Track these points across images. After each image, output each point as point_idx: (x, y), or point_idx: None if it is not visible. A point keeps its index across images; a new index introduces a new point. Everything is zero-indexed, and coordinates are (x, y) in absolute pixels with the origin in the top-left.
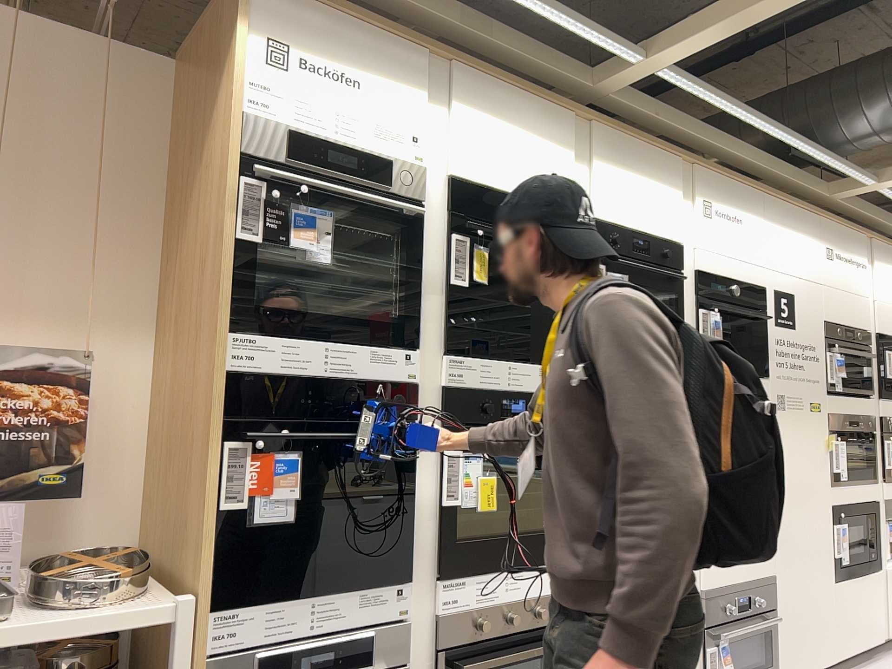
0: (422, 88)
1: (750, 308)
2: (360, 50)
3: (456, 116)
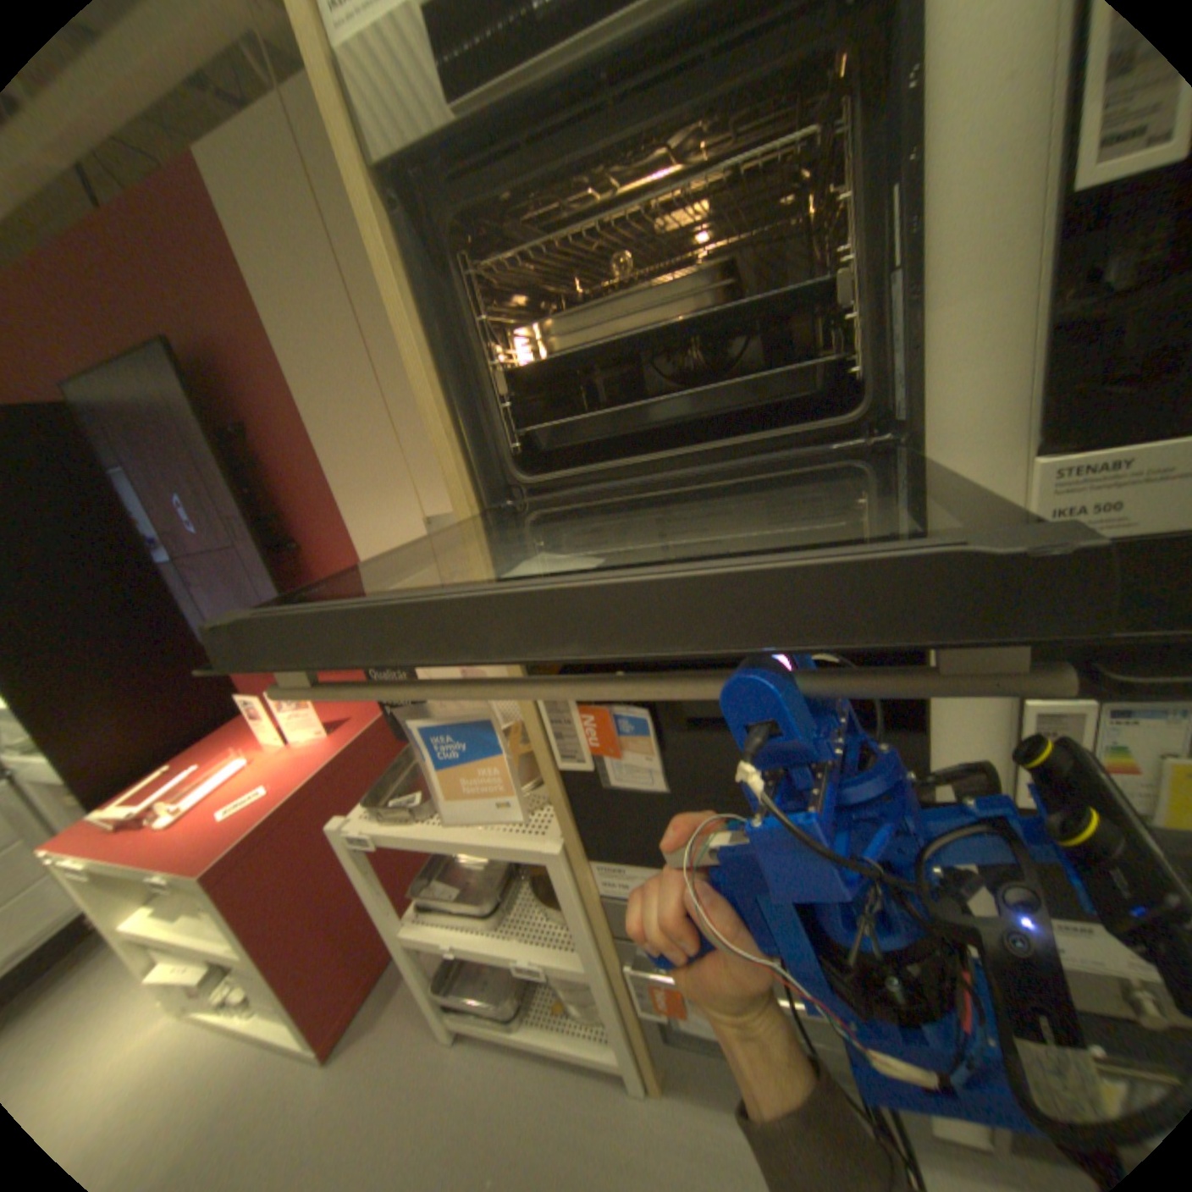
0: None
1: None
2: None
3: None
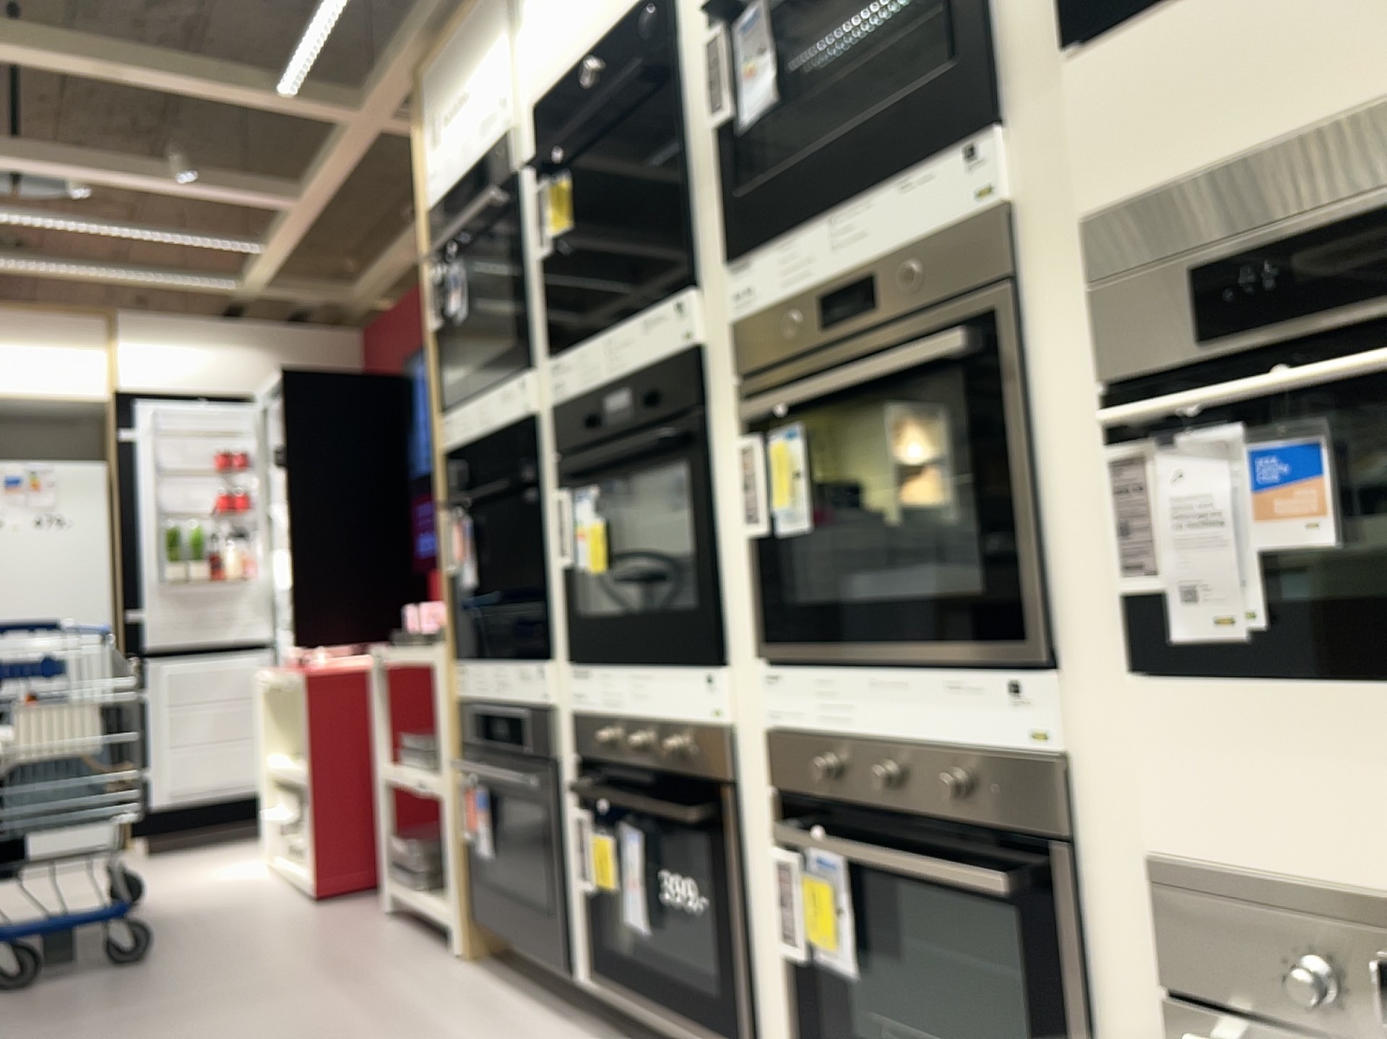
0: (498, 28)
1: None
2: (462, 53)
3: (524, 18)
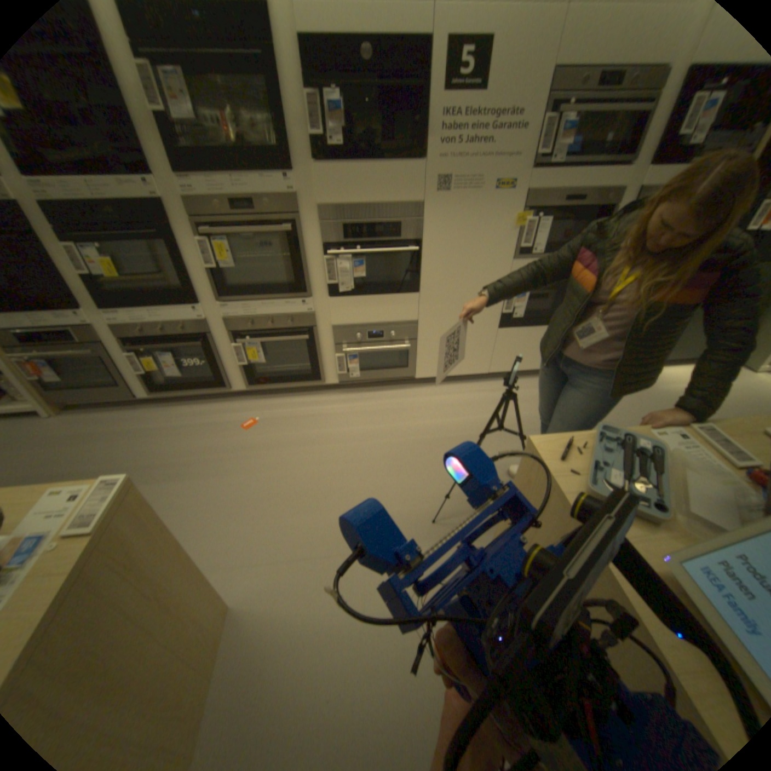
0: None
1: (403, 73)
2: None
3: None
